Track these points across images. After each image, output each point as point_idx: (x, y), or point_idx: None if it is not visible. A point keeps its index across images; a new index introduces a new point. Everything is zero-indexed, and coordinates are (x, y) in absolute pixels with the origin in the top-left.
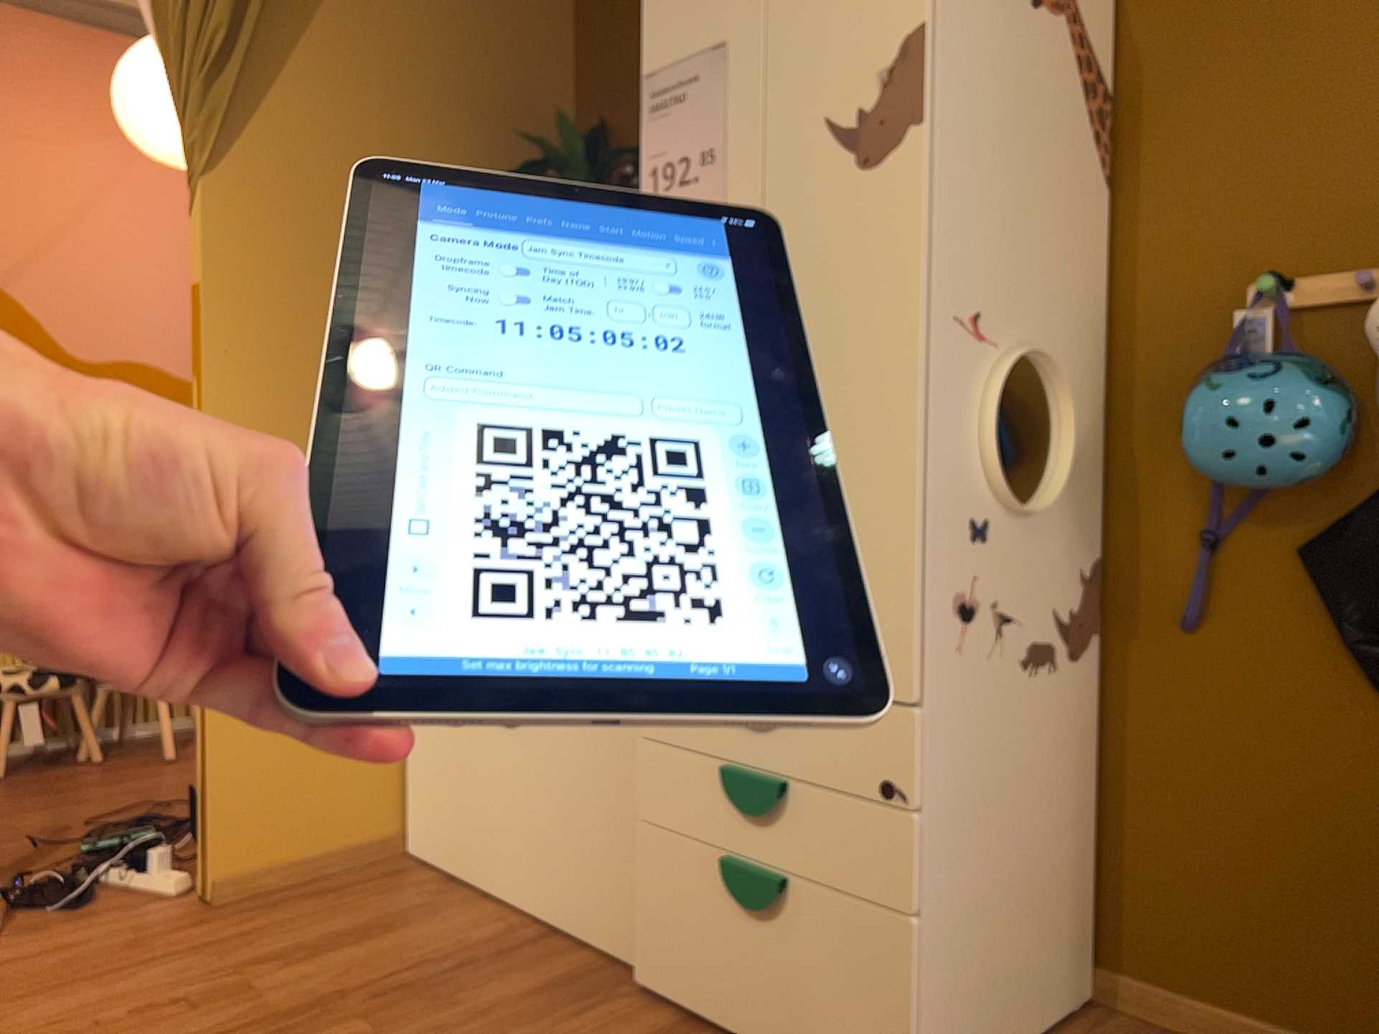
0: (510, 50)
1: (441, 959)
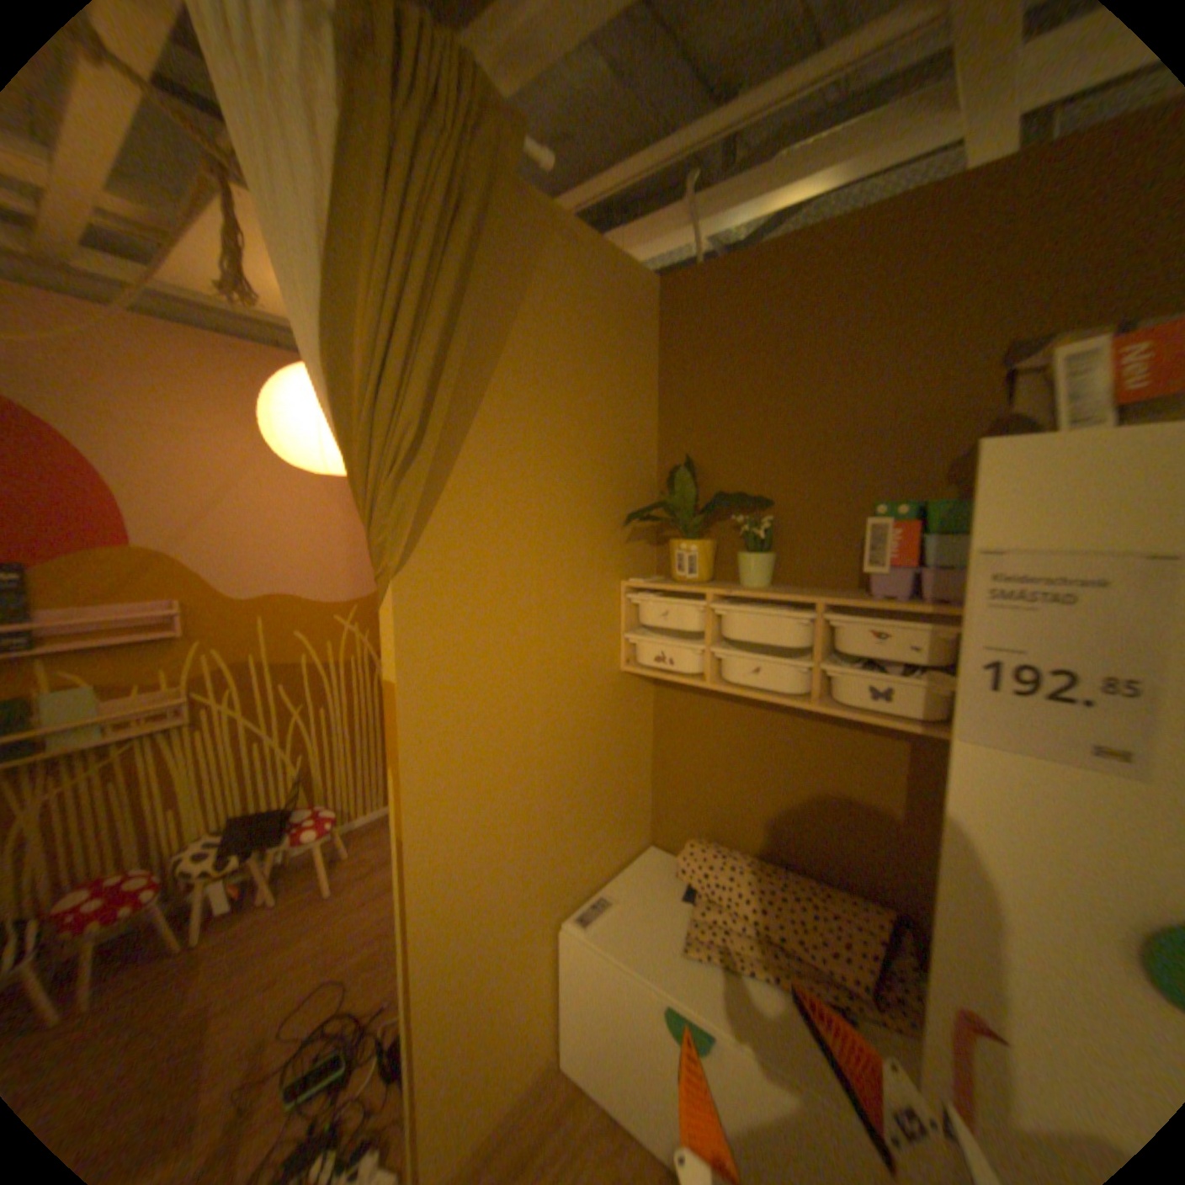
0: (620, 398)
1: None
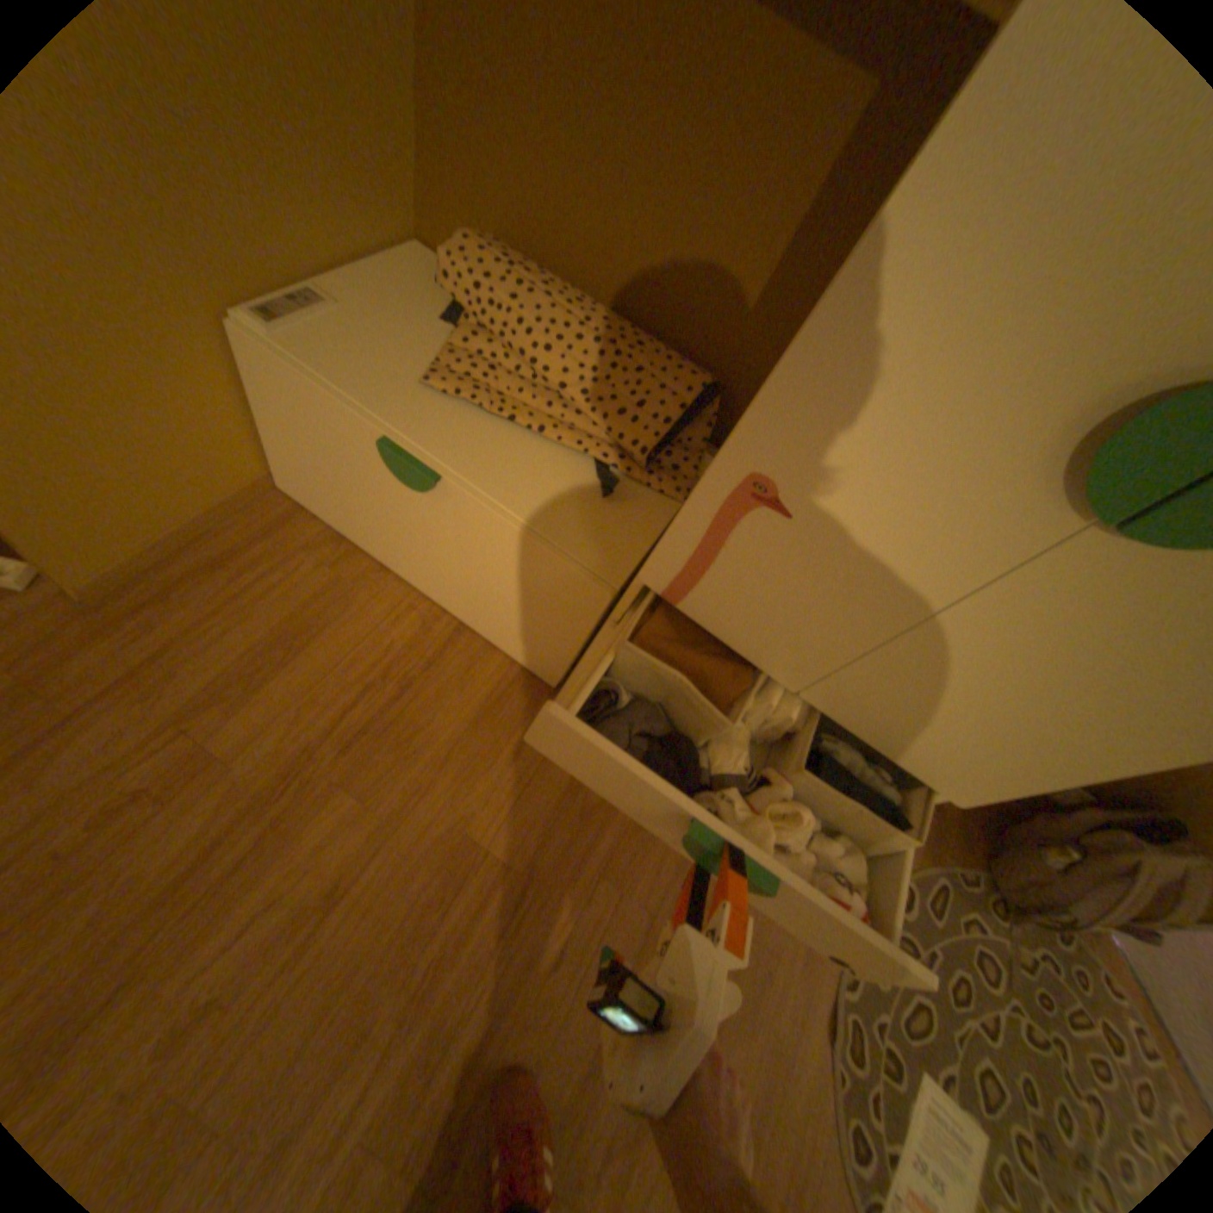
0: None
1: (381, 677)
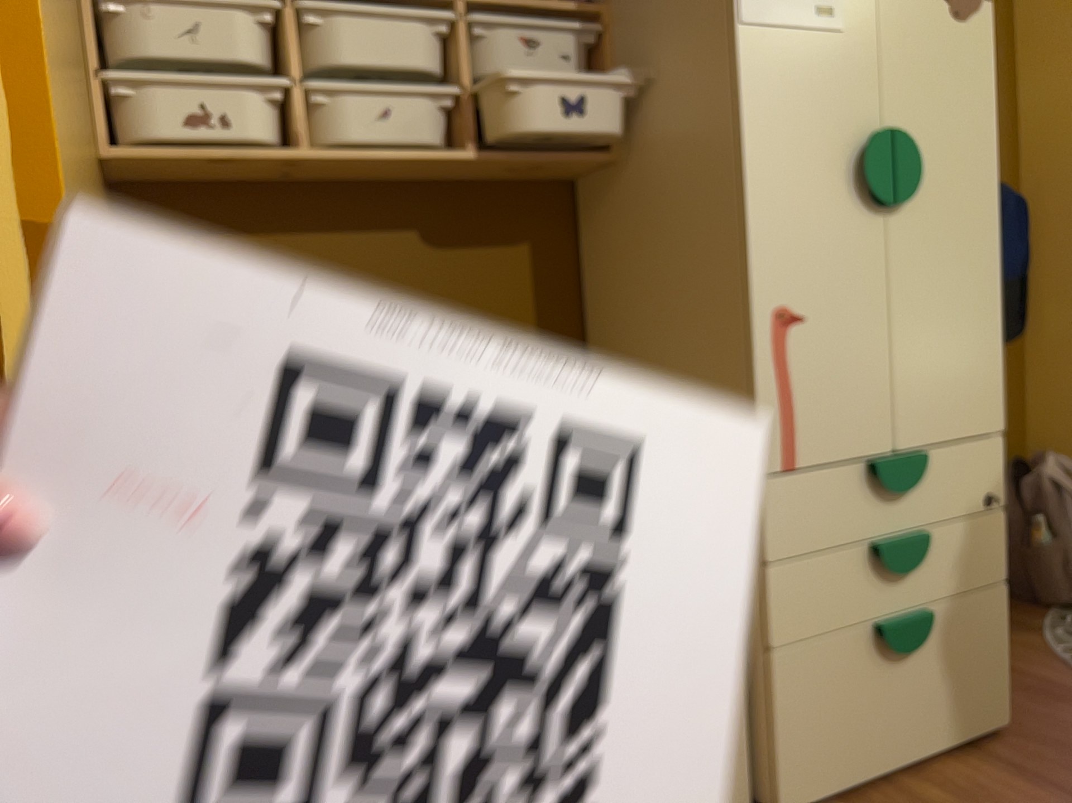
0: None
1: None
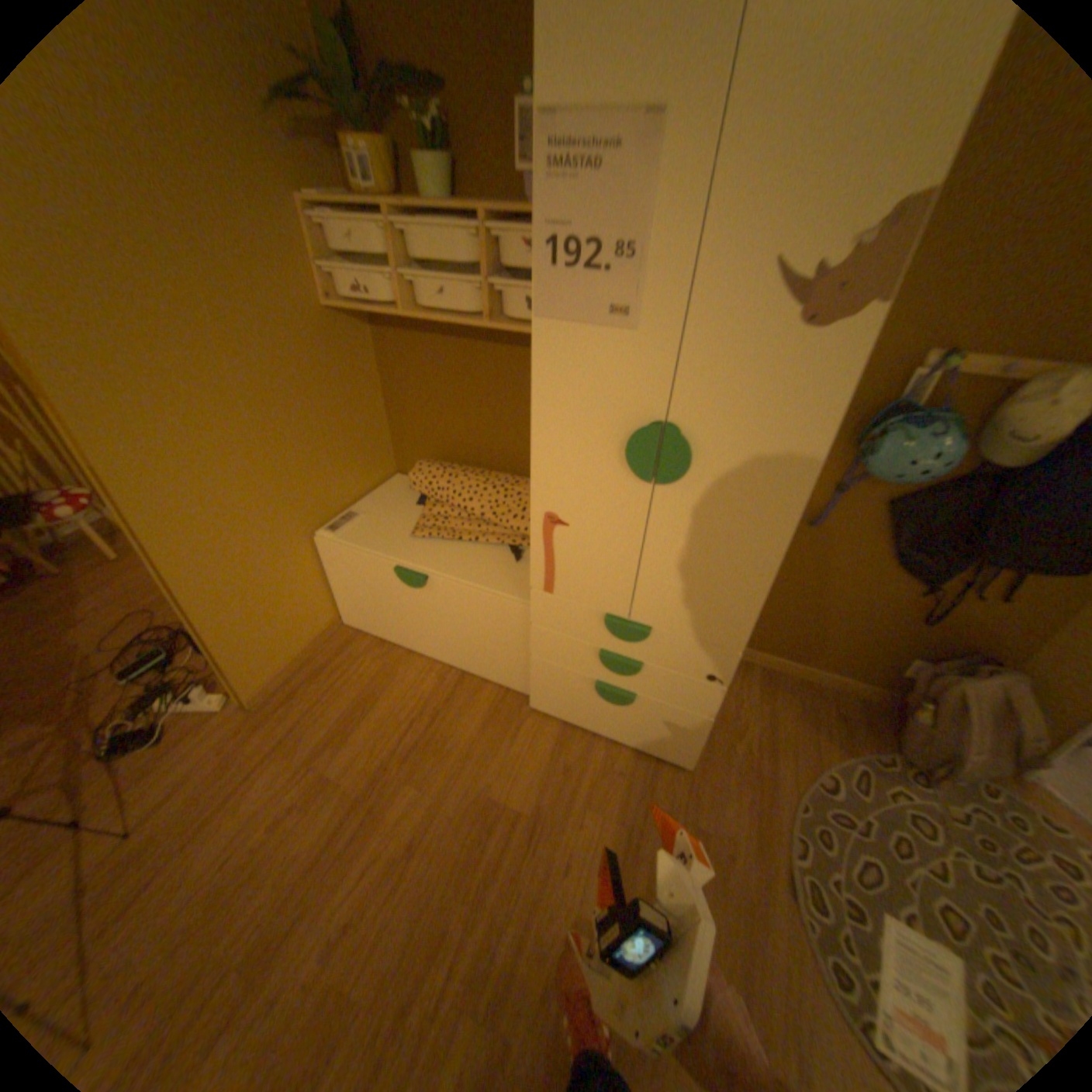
0: None
1: (419, 714)
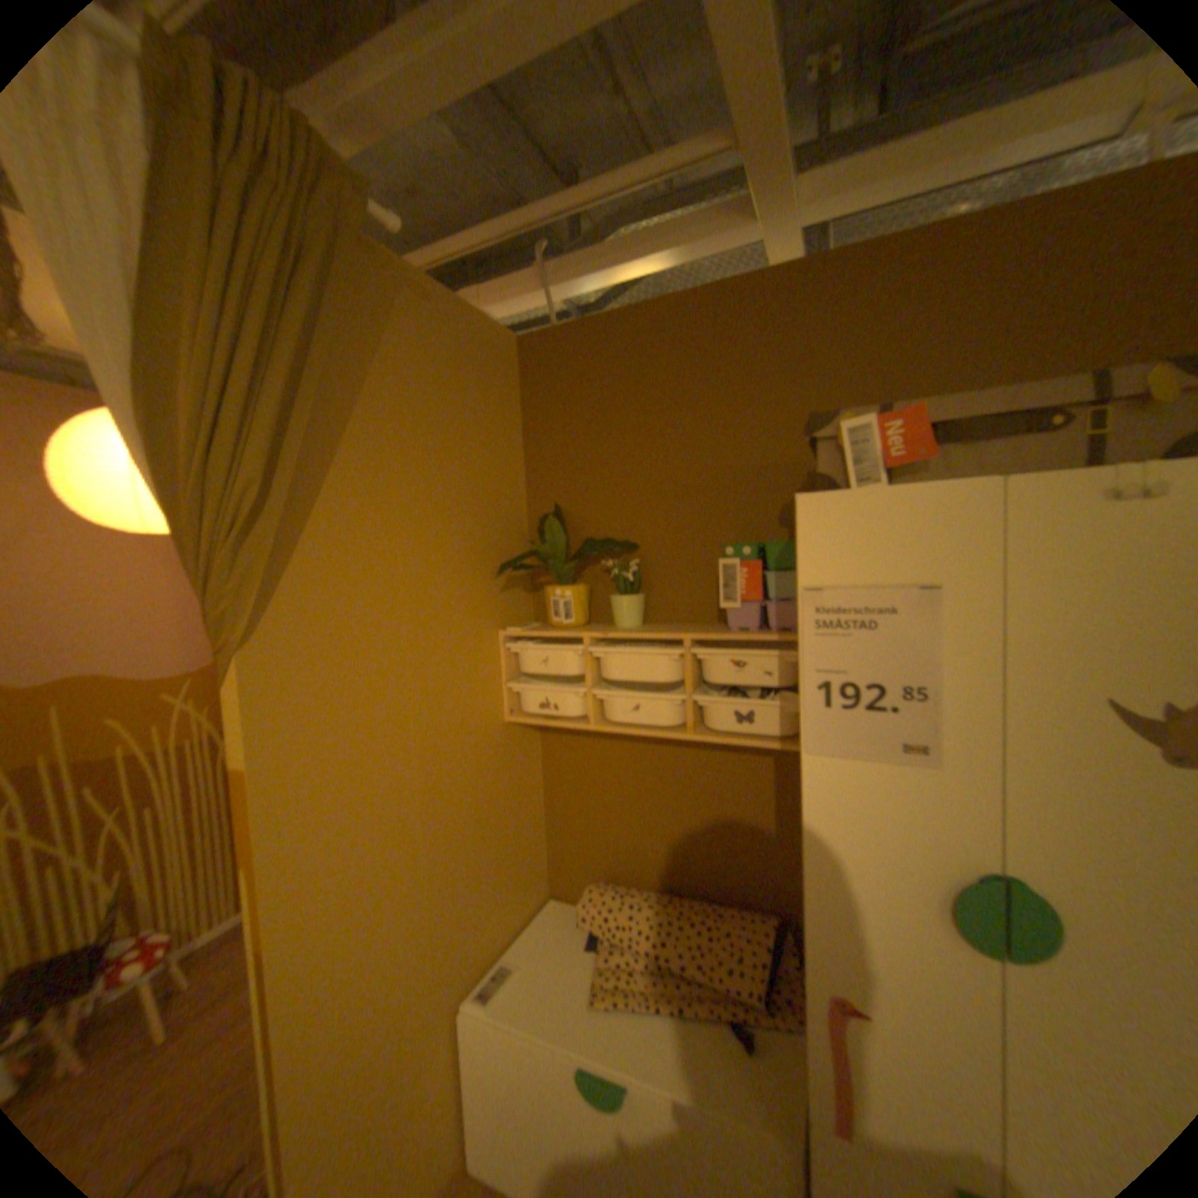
0: (486, 450)
1: None
